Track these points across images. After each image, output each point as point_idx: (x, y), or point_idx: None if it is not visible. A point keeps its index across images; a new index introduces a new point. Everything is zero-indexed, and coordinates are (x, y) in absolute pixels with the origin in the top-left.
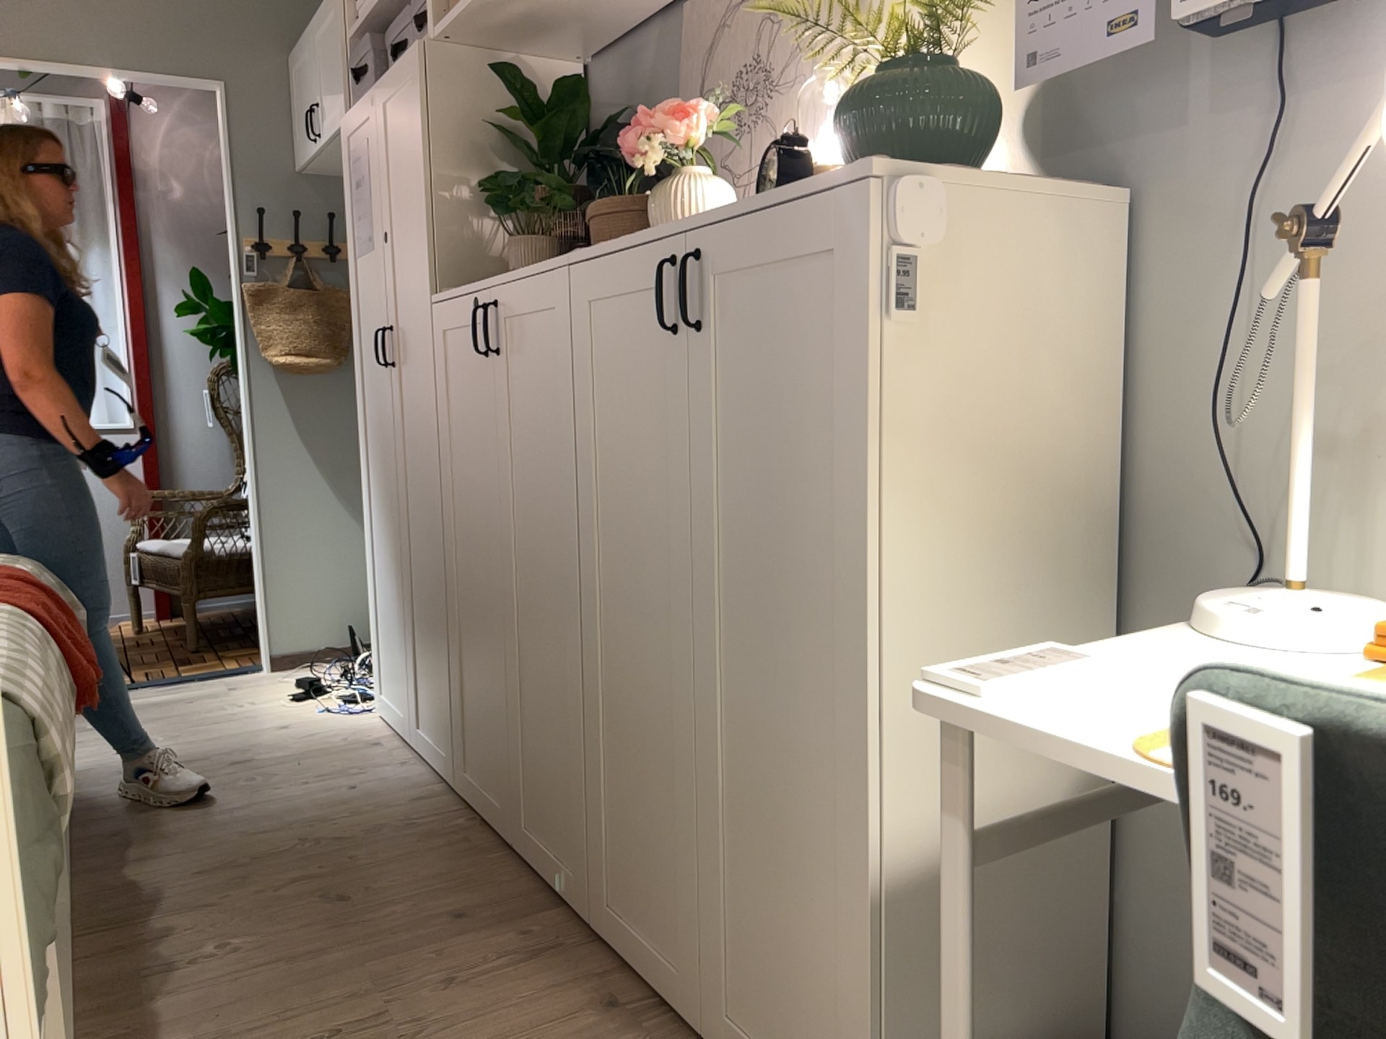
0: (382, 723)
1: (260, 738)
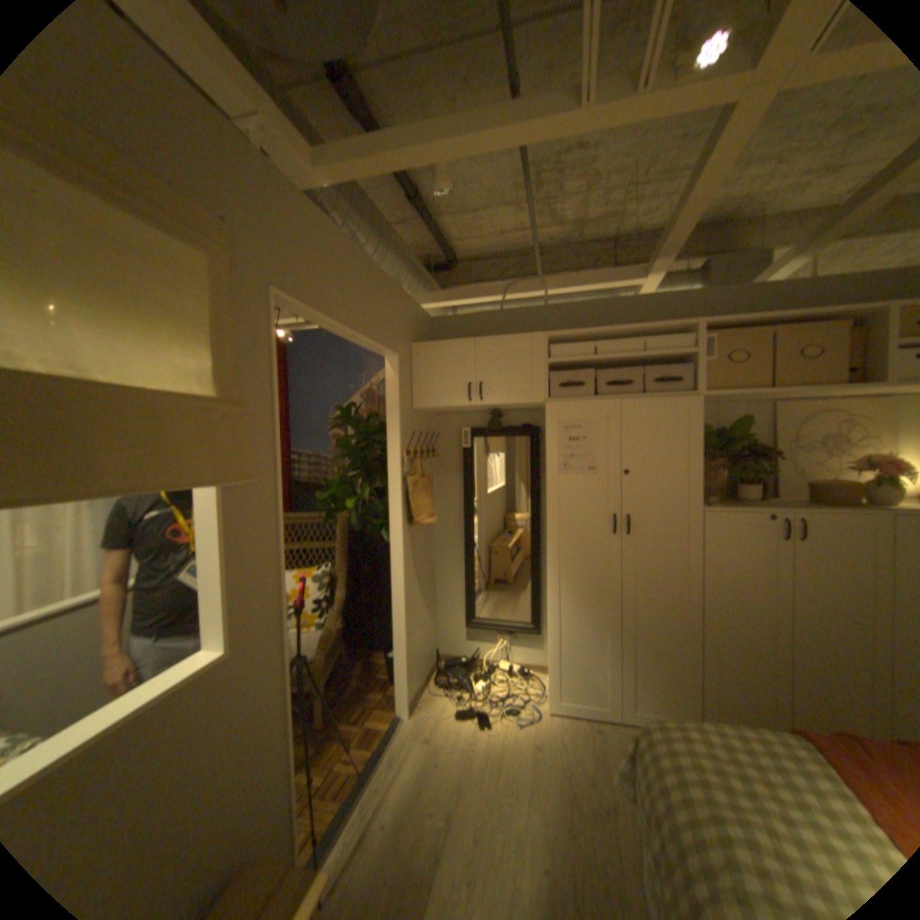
0: (566, 719)
1: (550, 764)
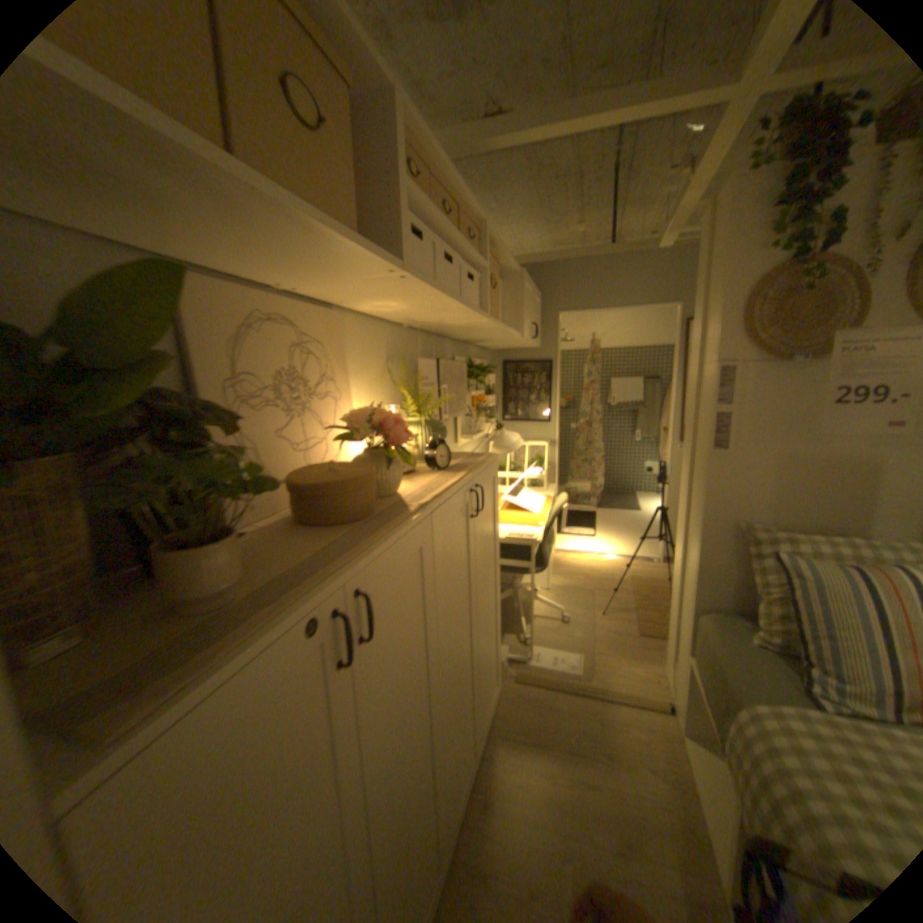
0: None
1: None
